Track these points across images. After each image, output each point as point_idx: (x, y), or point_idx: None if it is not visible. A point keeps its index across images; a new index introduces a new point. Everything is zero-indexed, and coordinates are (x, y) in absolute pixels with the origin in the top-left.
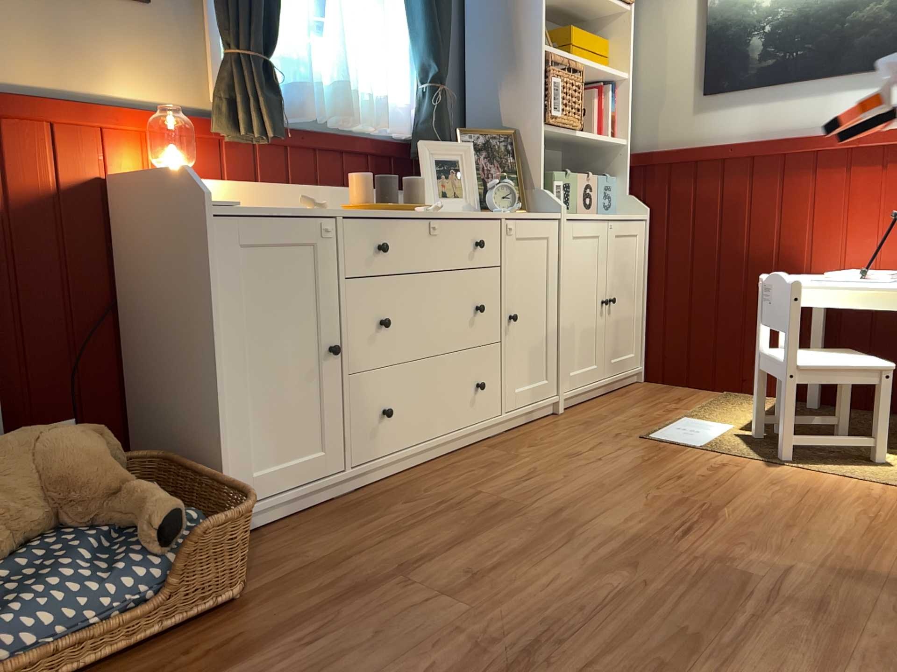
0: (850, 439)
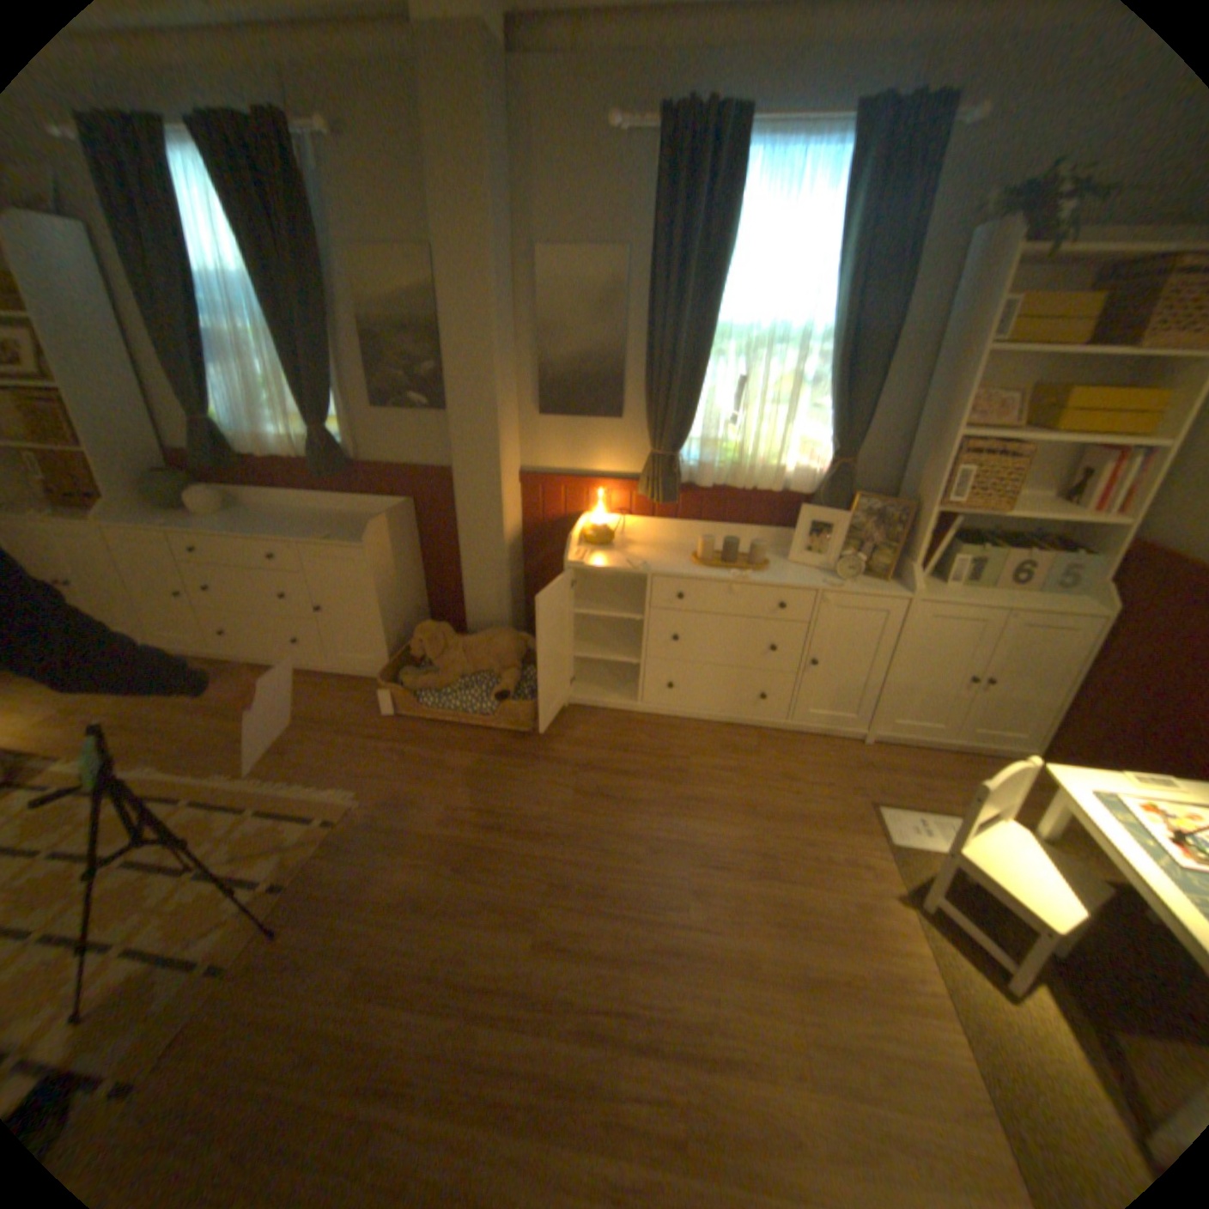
0: (992, 951)
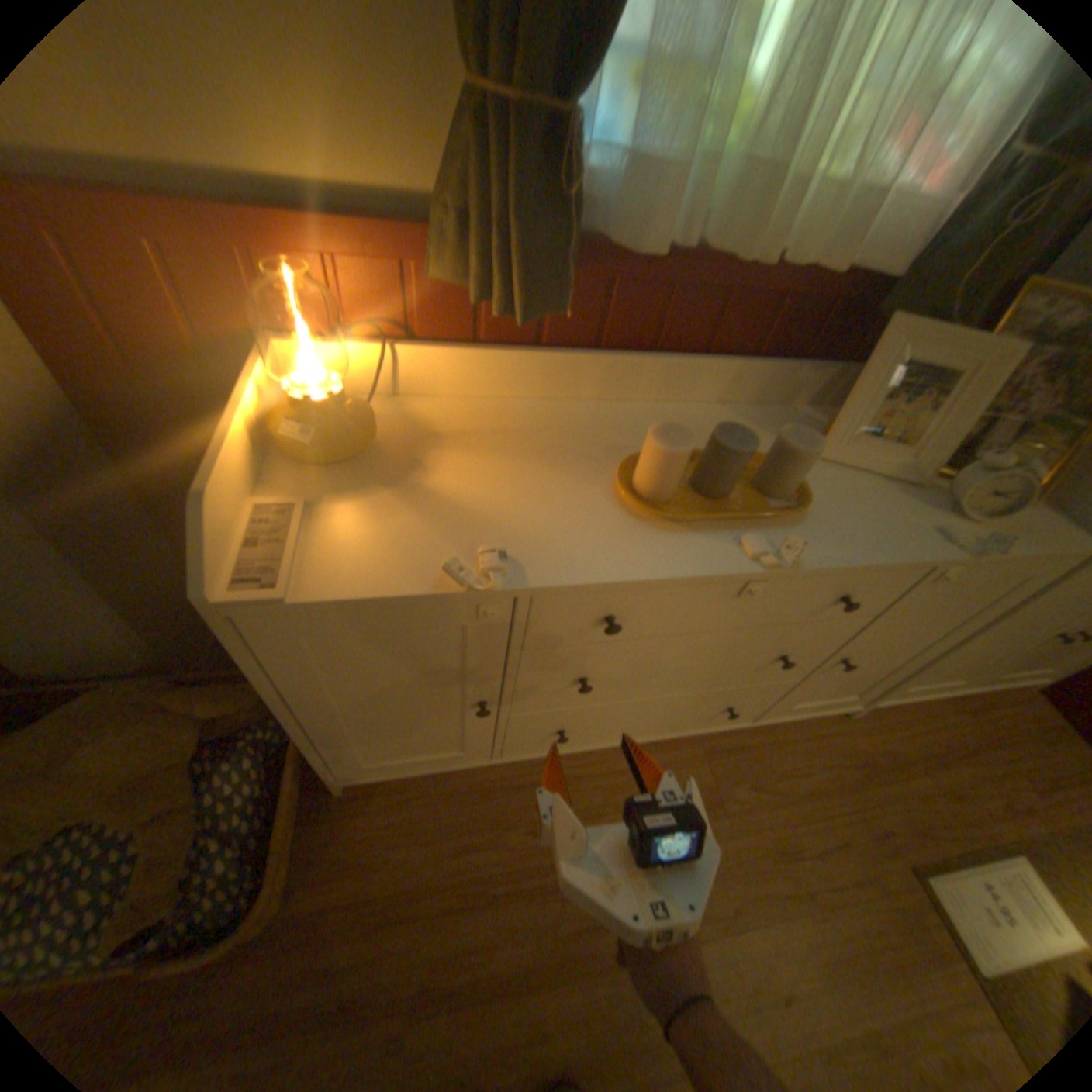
0: None
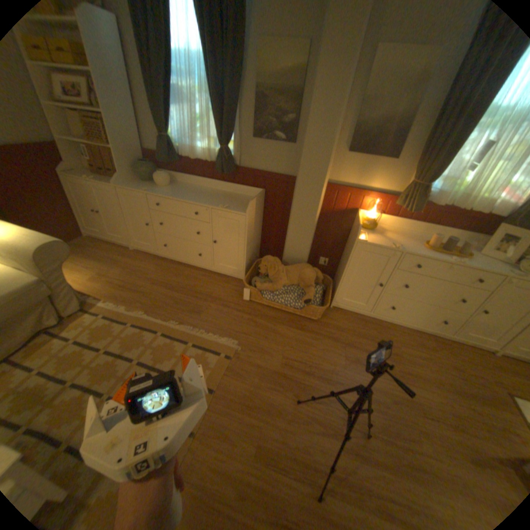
0: None
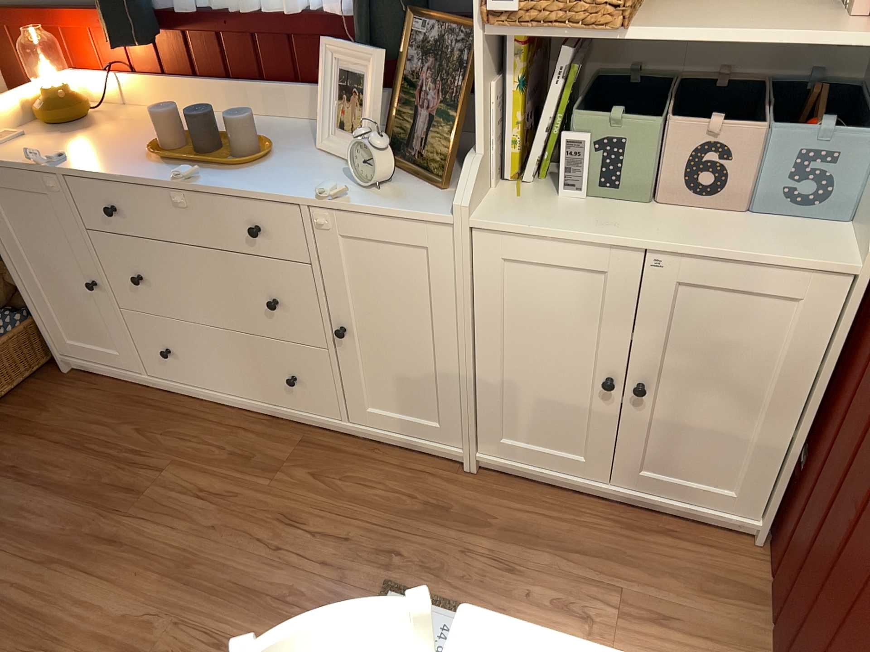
0: None
